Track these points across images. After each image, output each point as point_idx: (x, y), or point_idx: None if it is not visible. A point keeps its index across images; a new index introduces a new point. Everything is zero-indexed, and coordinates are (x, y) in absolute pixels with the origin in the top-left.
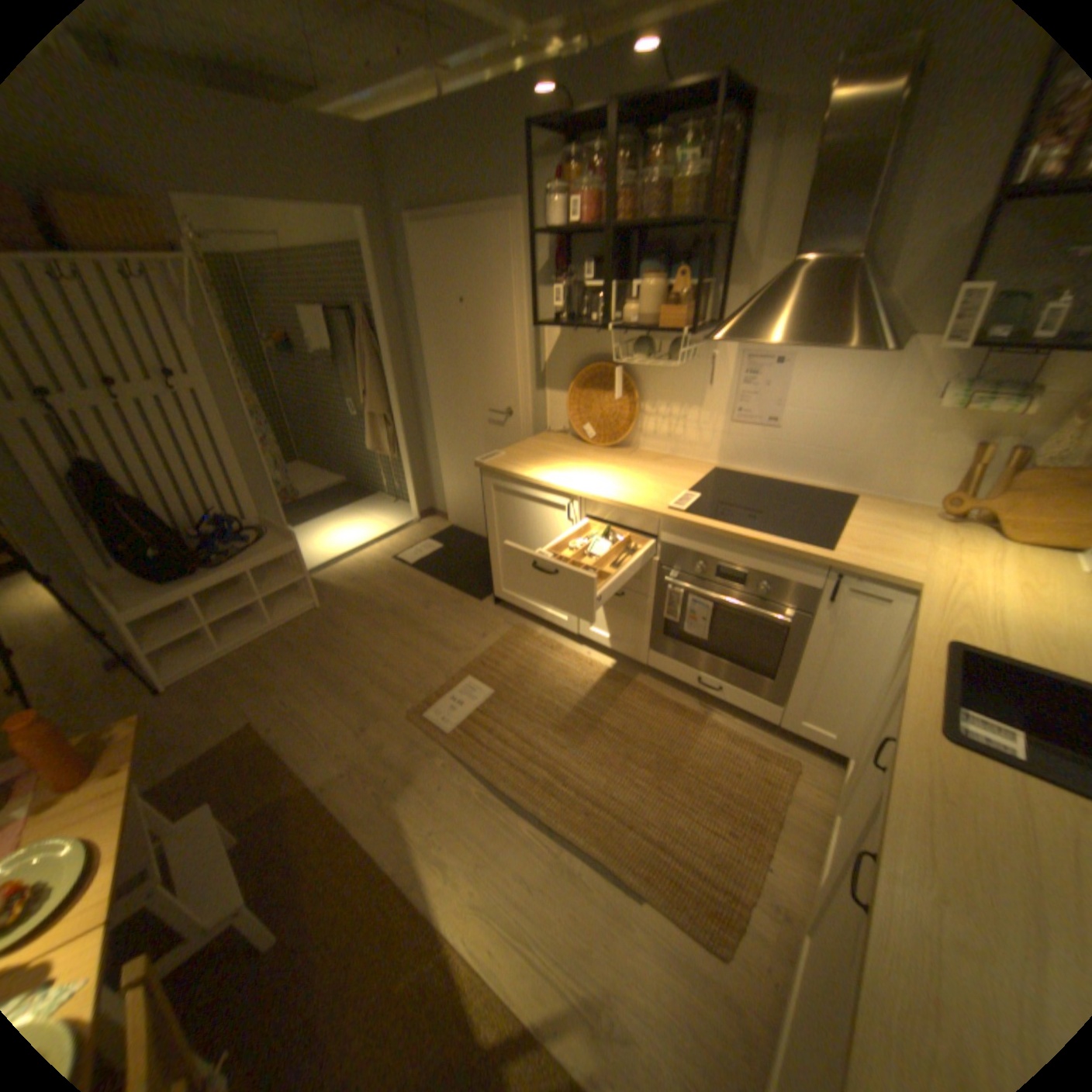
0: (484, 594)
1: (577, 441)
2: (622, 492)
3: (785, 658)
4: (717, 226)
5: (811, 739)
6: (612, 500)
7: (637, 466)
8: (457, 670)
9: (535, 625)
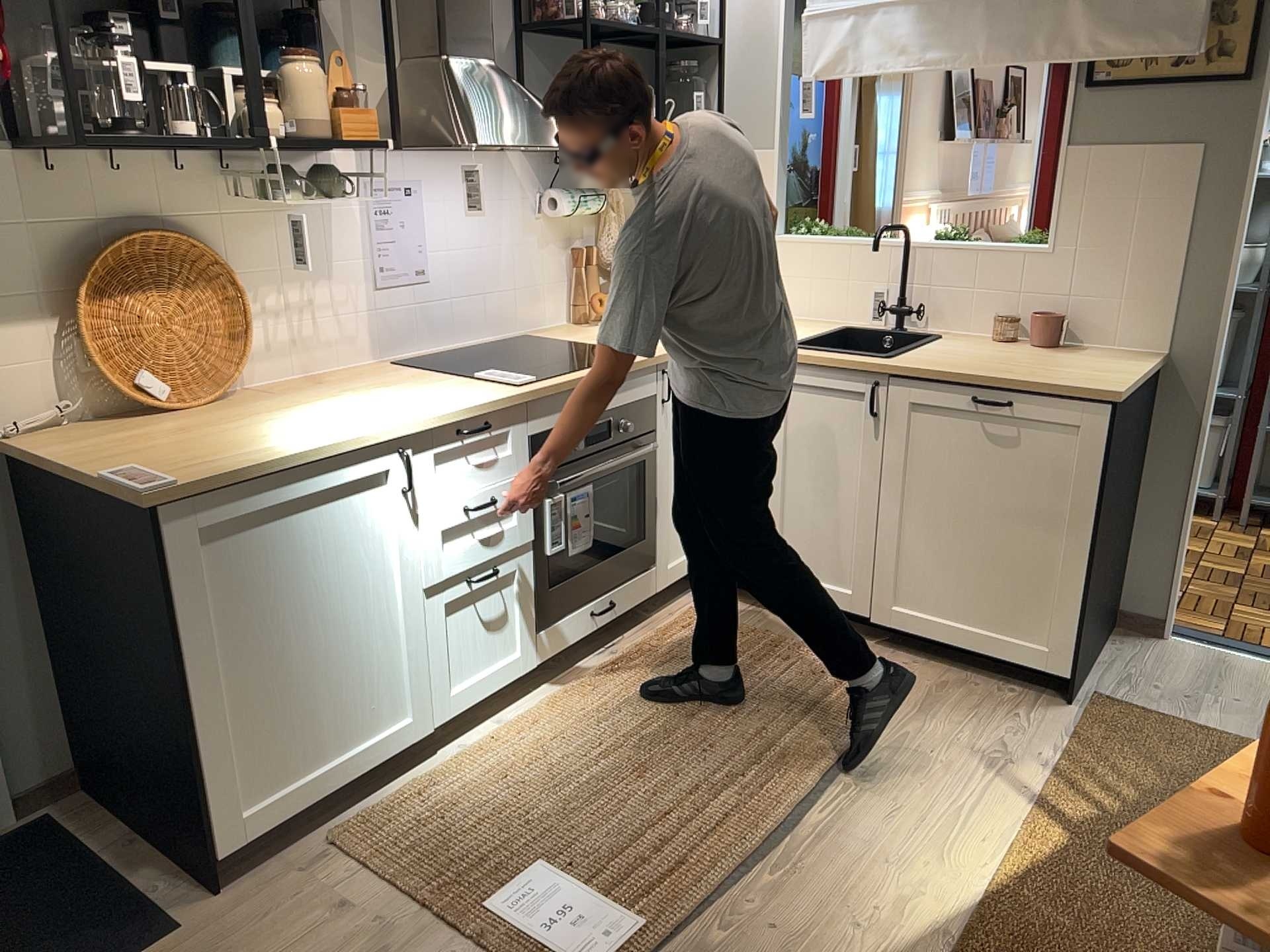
0: (159, 920)
1: (150, 416)
2: (445, 401)
3: (646, 502)
4: (288, 4)
5: (678, 579)
6: (469, 407)
7: (338, 392)
8: (462, 944)
9: (348, 817)
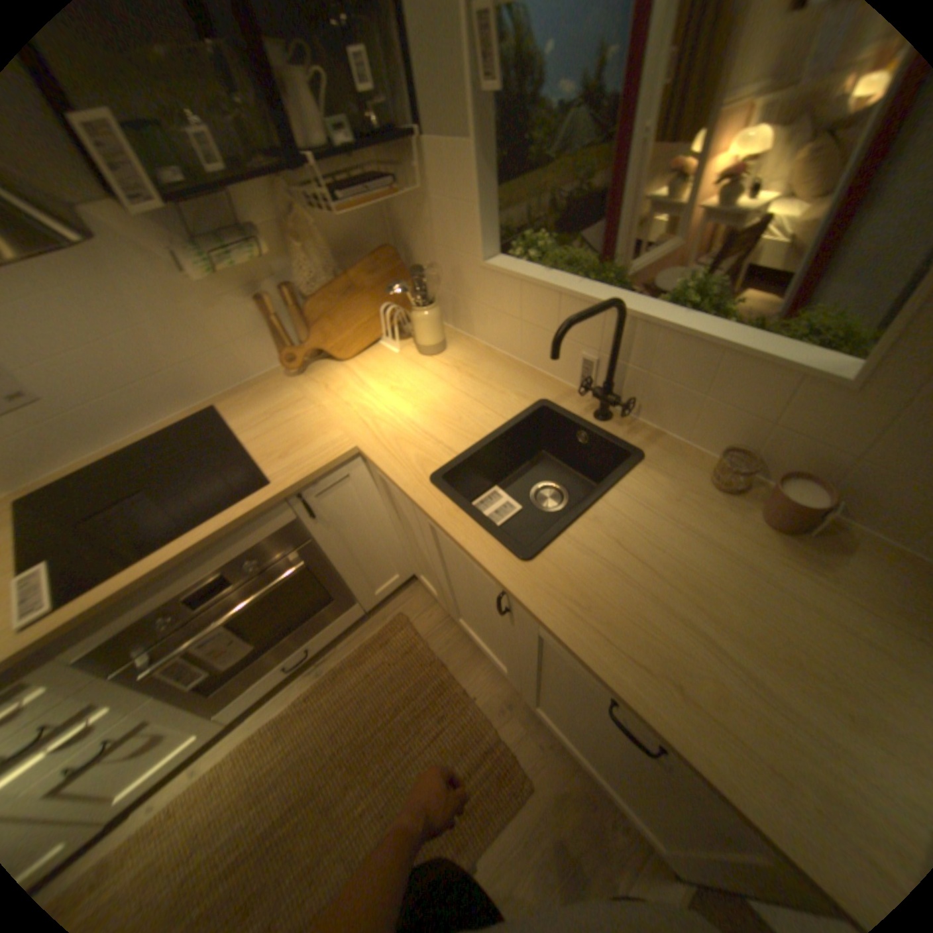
0: None
1: None
2: None
3: (323, 580)
4: None
5: (386, 593)
6: None
7: None
8: None
9: None
